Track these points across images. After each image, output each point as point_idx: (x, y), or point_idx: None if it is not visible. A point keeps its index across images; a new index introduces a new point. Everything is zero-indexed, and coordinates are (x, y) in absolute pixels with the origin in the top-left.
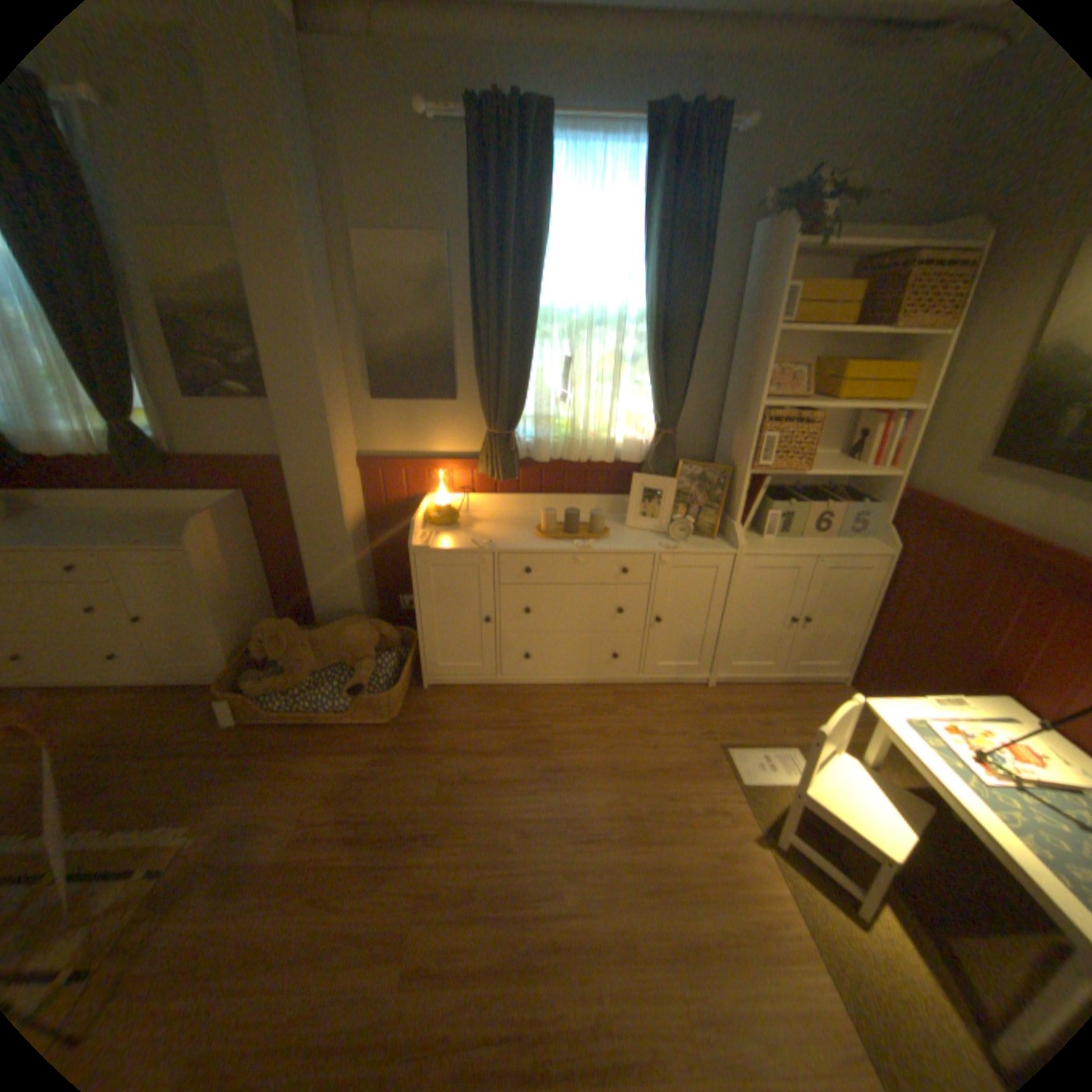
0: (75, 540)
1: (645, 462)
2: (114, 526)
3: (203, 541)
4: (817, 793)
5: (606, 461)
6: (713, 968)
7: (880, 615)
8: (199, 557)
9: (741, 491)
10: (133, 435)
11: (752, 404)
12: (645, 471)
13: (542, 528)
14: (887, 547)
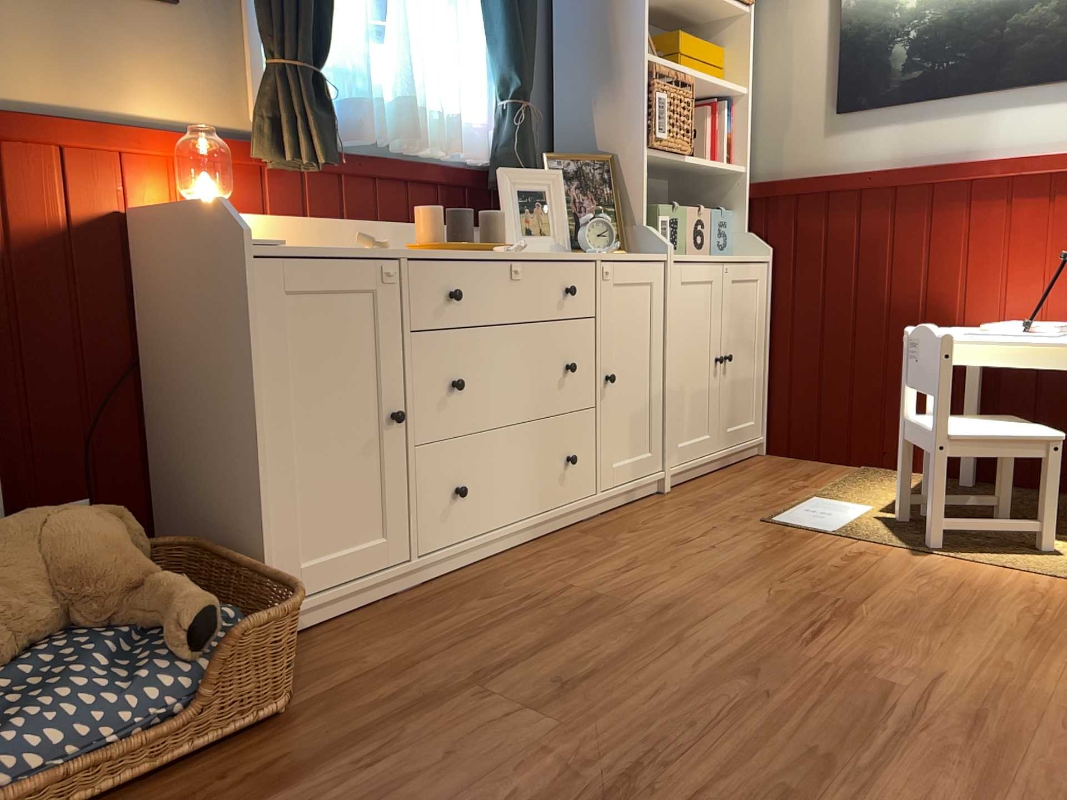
0: None
1: (495, 159)
2: None
3: None
4: (949, 431)
5: (455, 147)
6: (1060, 631)
7: (772, 340)
8: None
9: (640, 177)
10: None
11: (625, 61)
12: (505, 170)
13: (424, 238)
14: (754, 255)
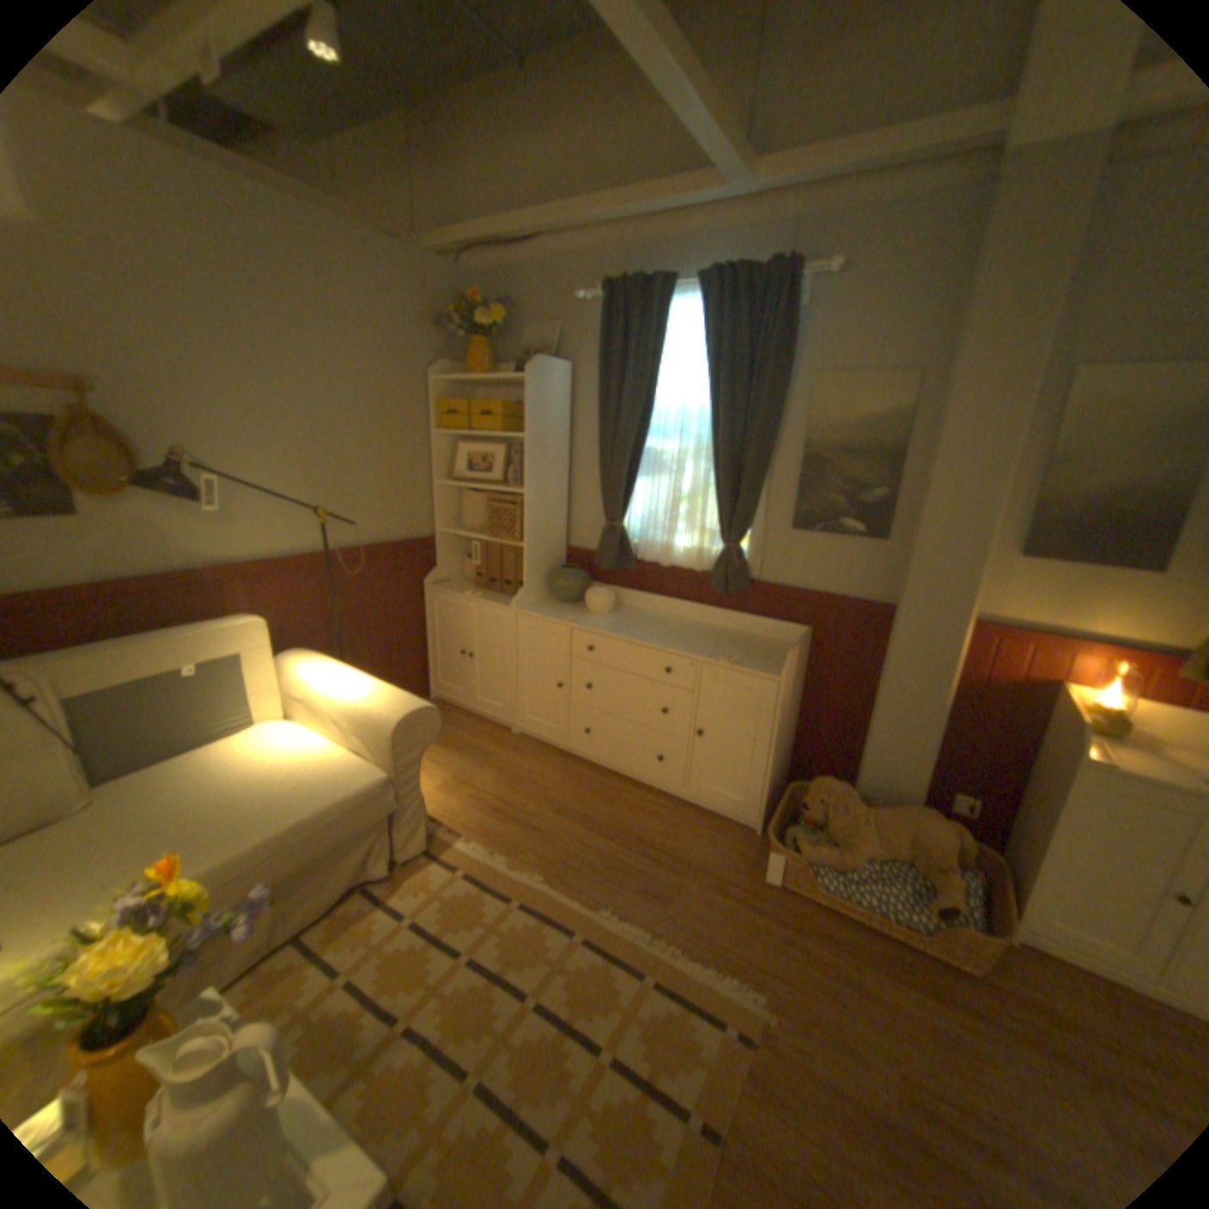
0: (676, 644)
1: None
2: (698, 637)
3: (790, 676)
4: None
5: None
6: None
7: None
8: (785, 691)
9: None
10: (742, 559)
11: None
12: None
13: None
14: None
